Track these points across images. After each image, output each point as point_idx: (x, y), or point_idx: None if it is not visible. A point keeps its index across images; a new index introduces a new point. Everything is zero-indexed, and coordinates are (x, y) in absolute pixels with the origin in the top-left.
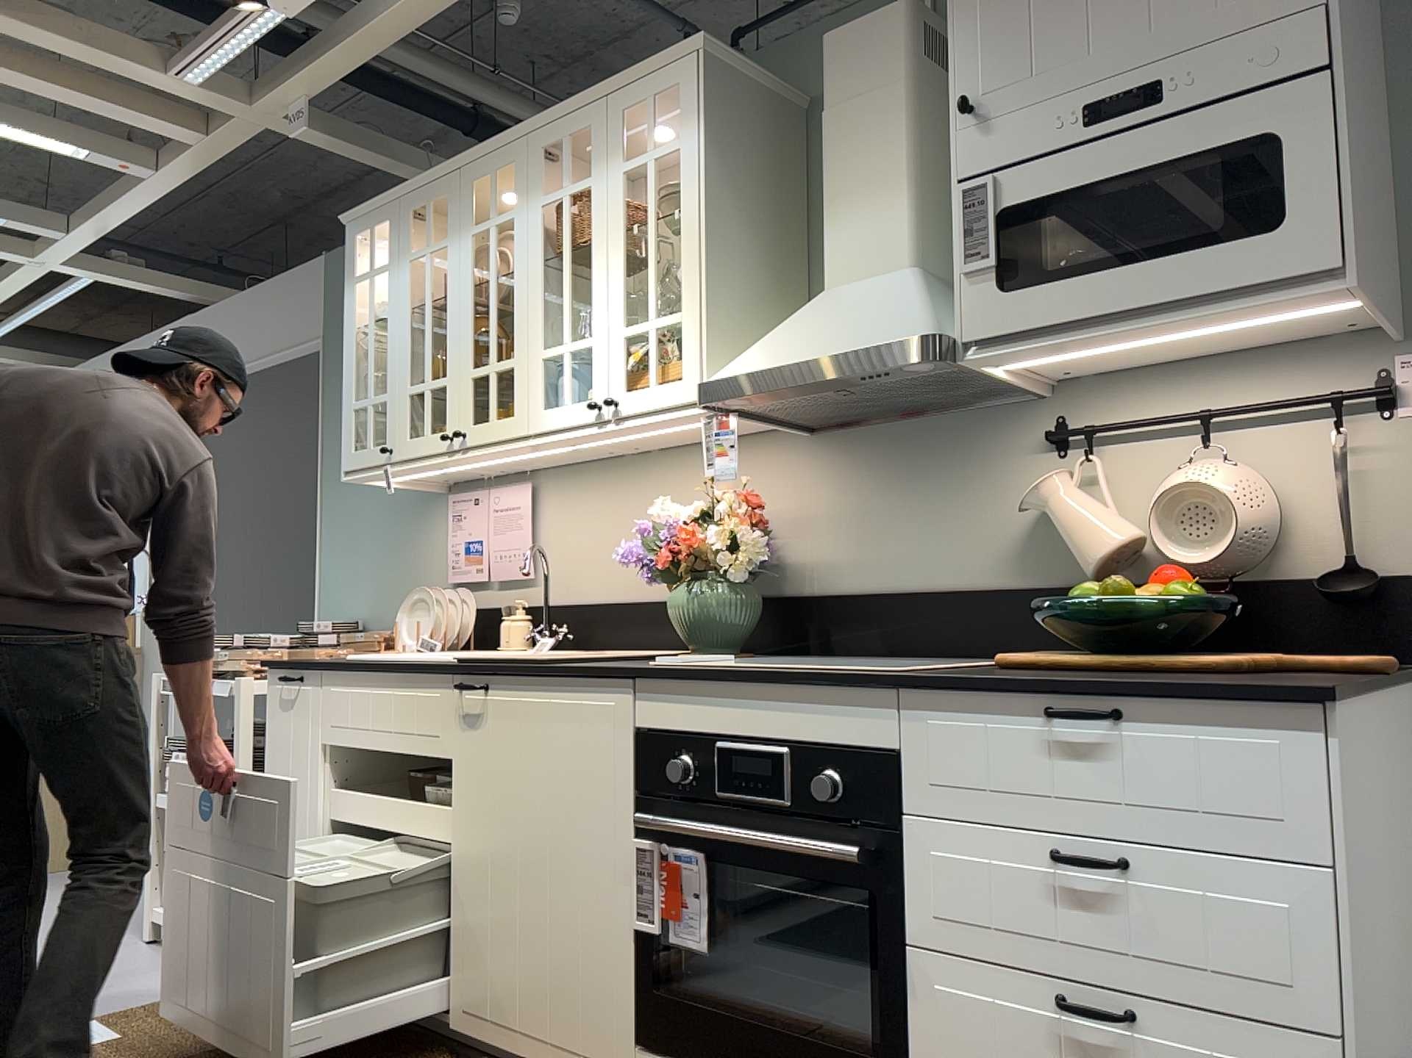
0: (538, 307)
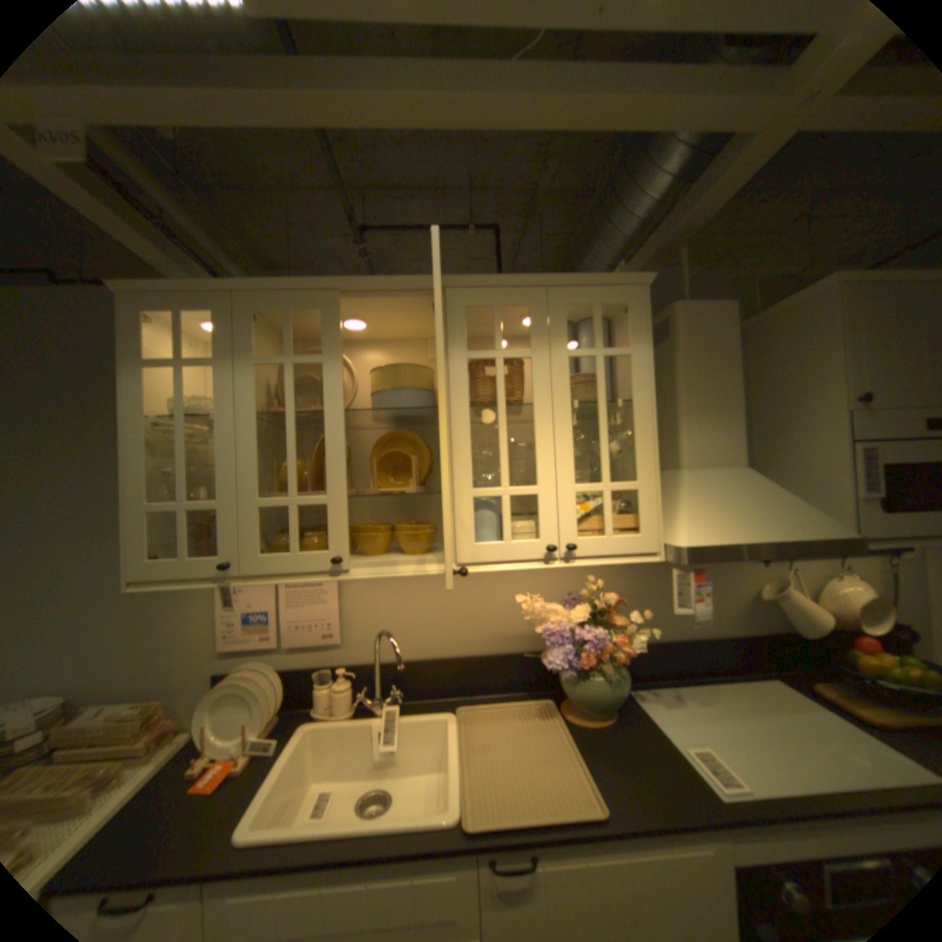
0: (468, 449)
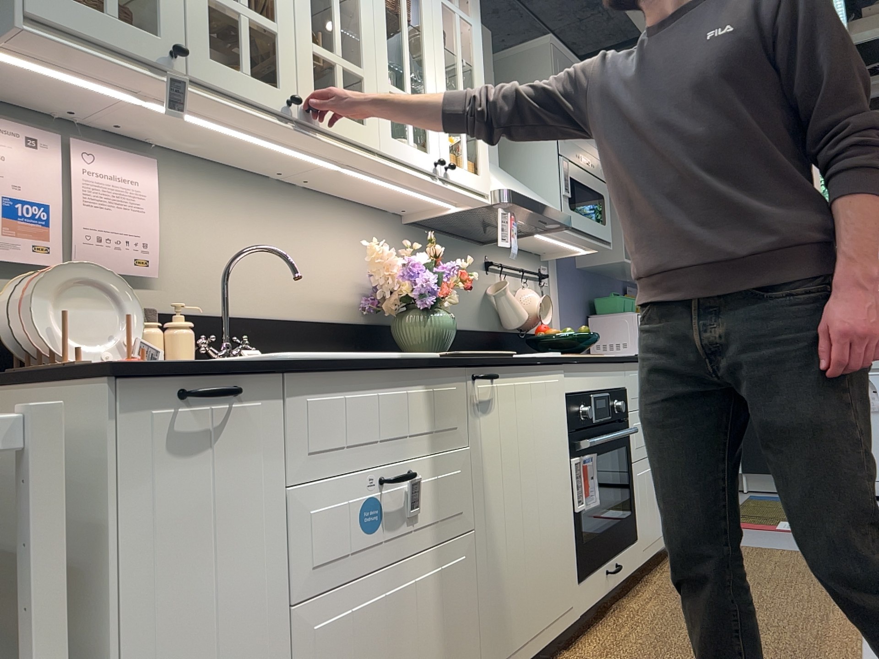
0: (384, 43)
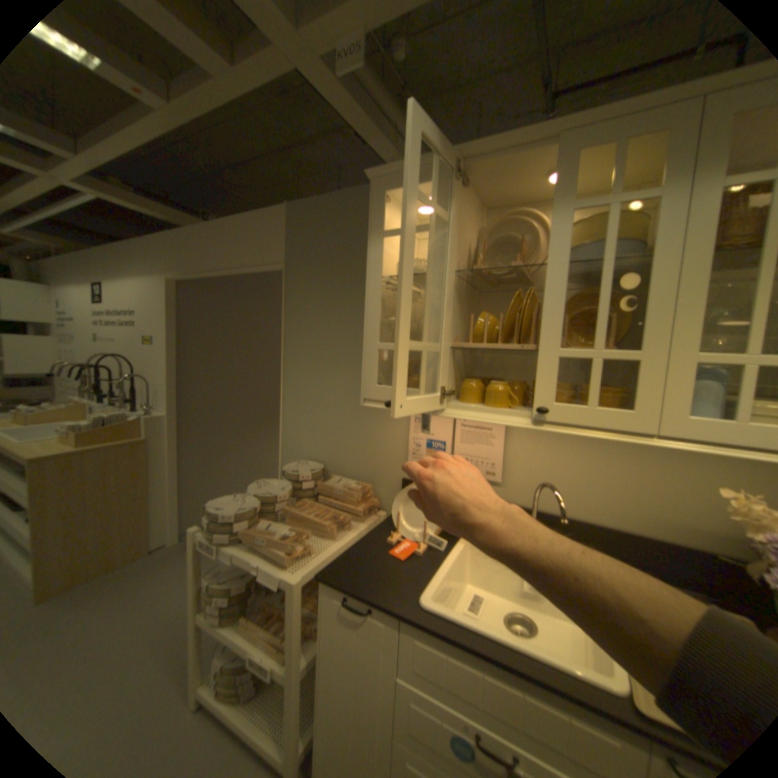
0: (700, 304)
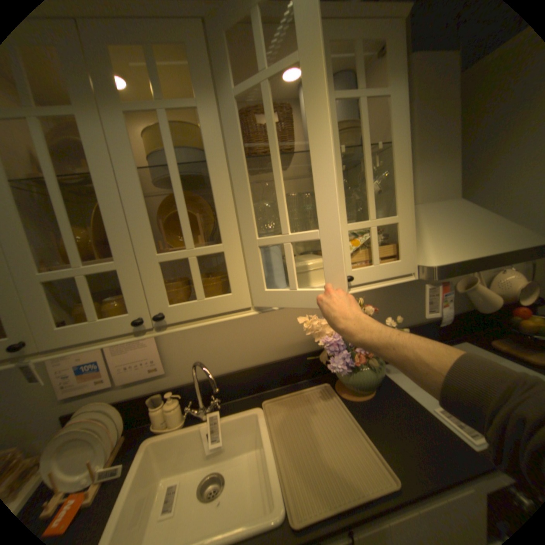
0: (249, 200)
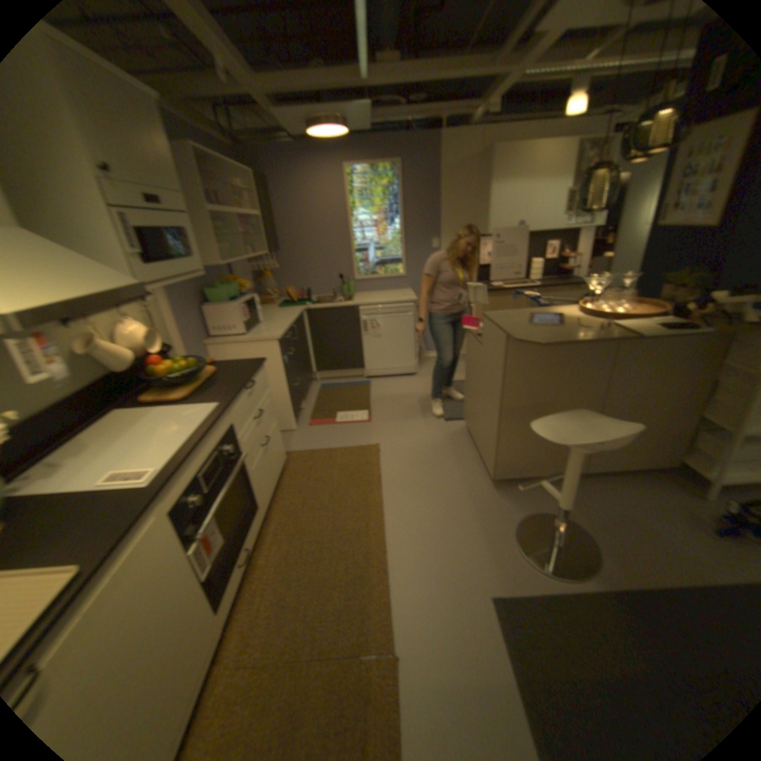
0: None
